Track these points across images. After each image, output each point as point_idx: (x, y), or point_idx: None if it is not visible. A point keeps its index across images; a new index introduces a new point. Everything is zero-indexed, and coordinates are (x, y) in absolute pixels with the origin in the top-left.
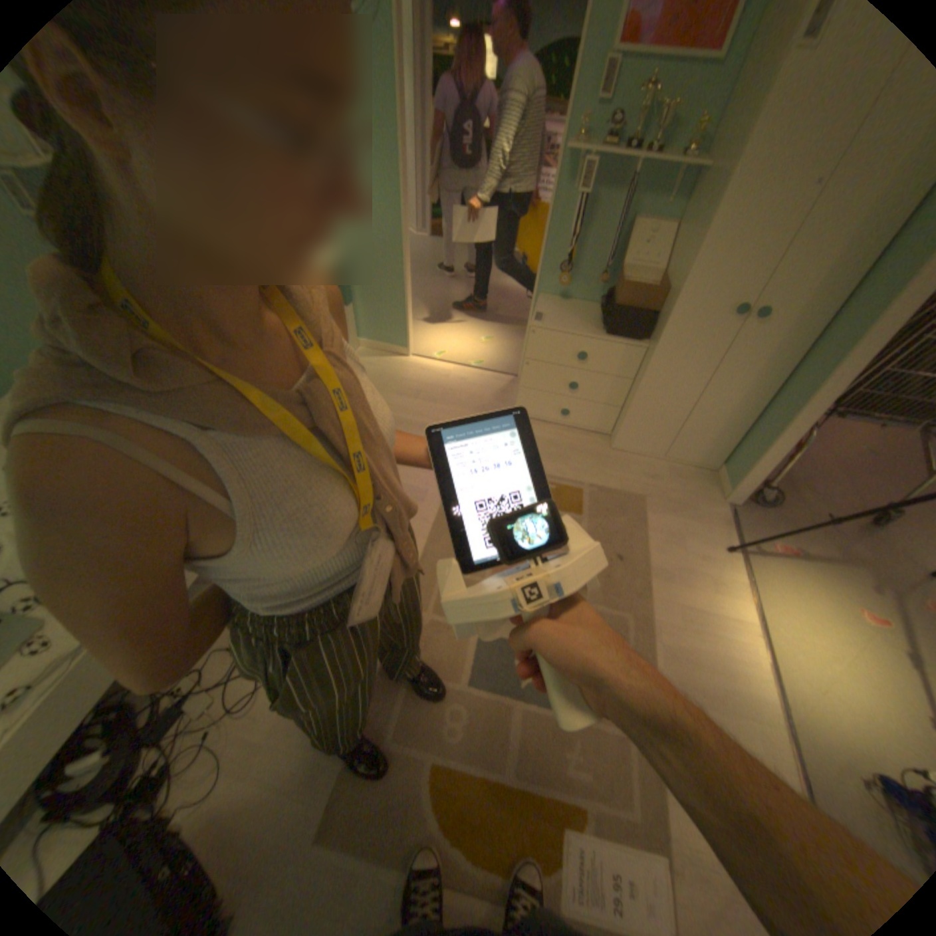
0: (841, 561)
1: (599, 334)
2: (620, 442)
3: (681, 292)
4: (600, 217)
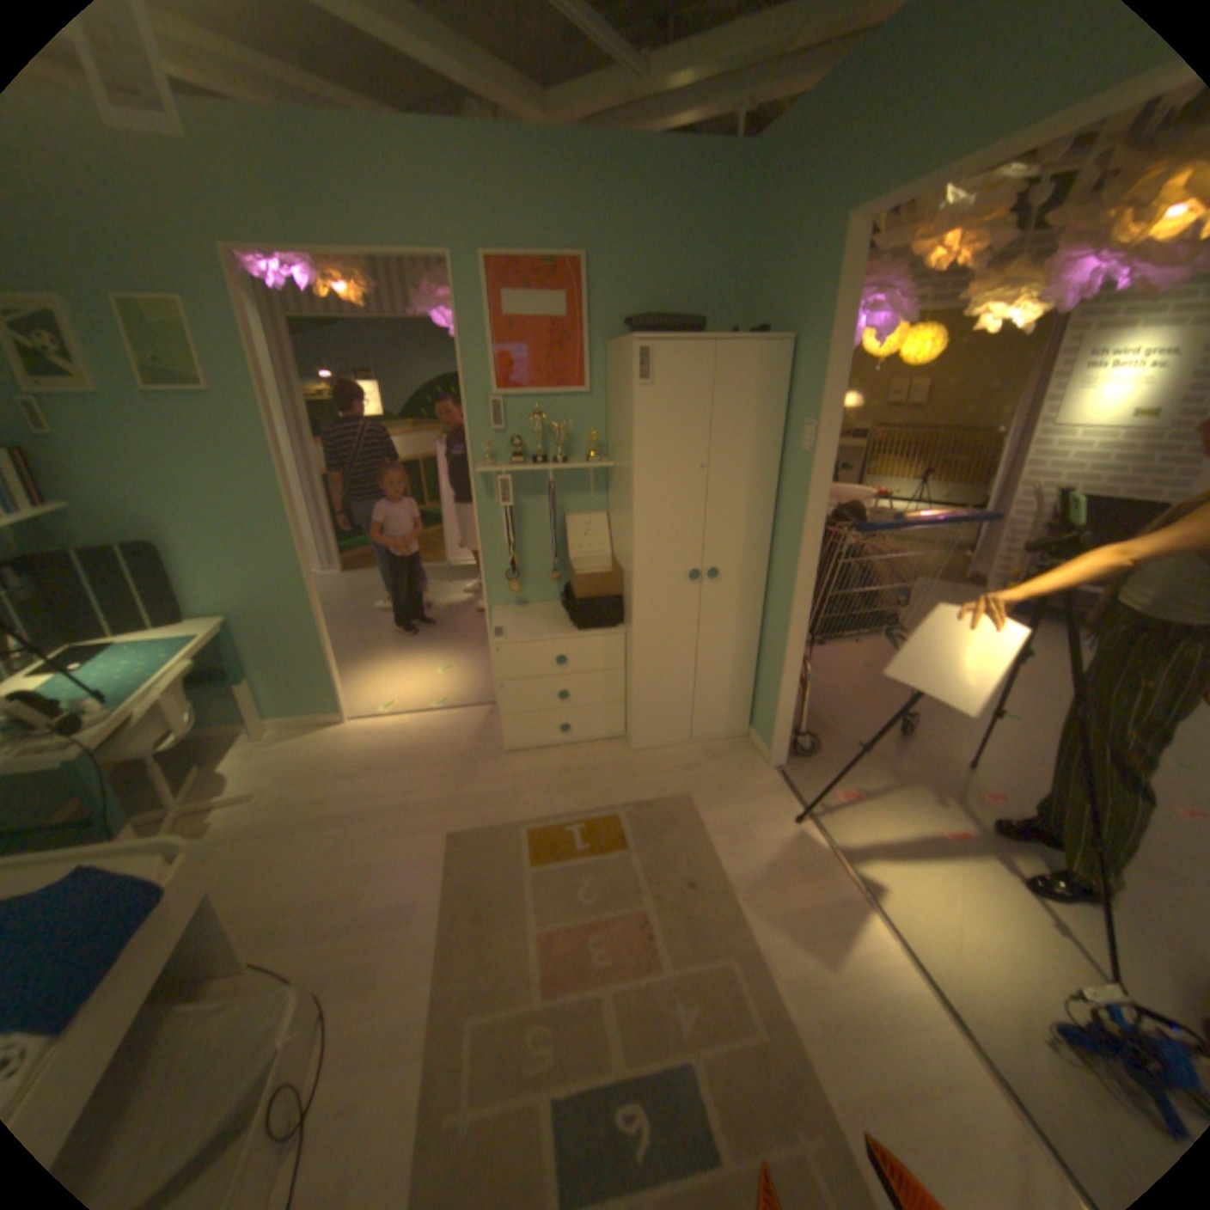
0: (898, 786)
1: (571, 632)
2: (639, 741)
3: (634, 574)
4: (532, 523)
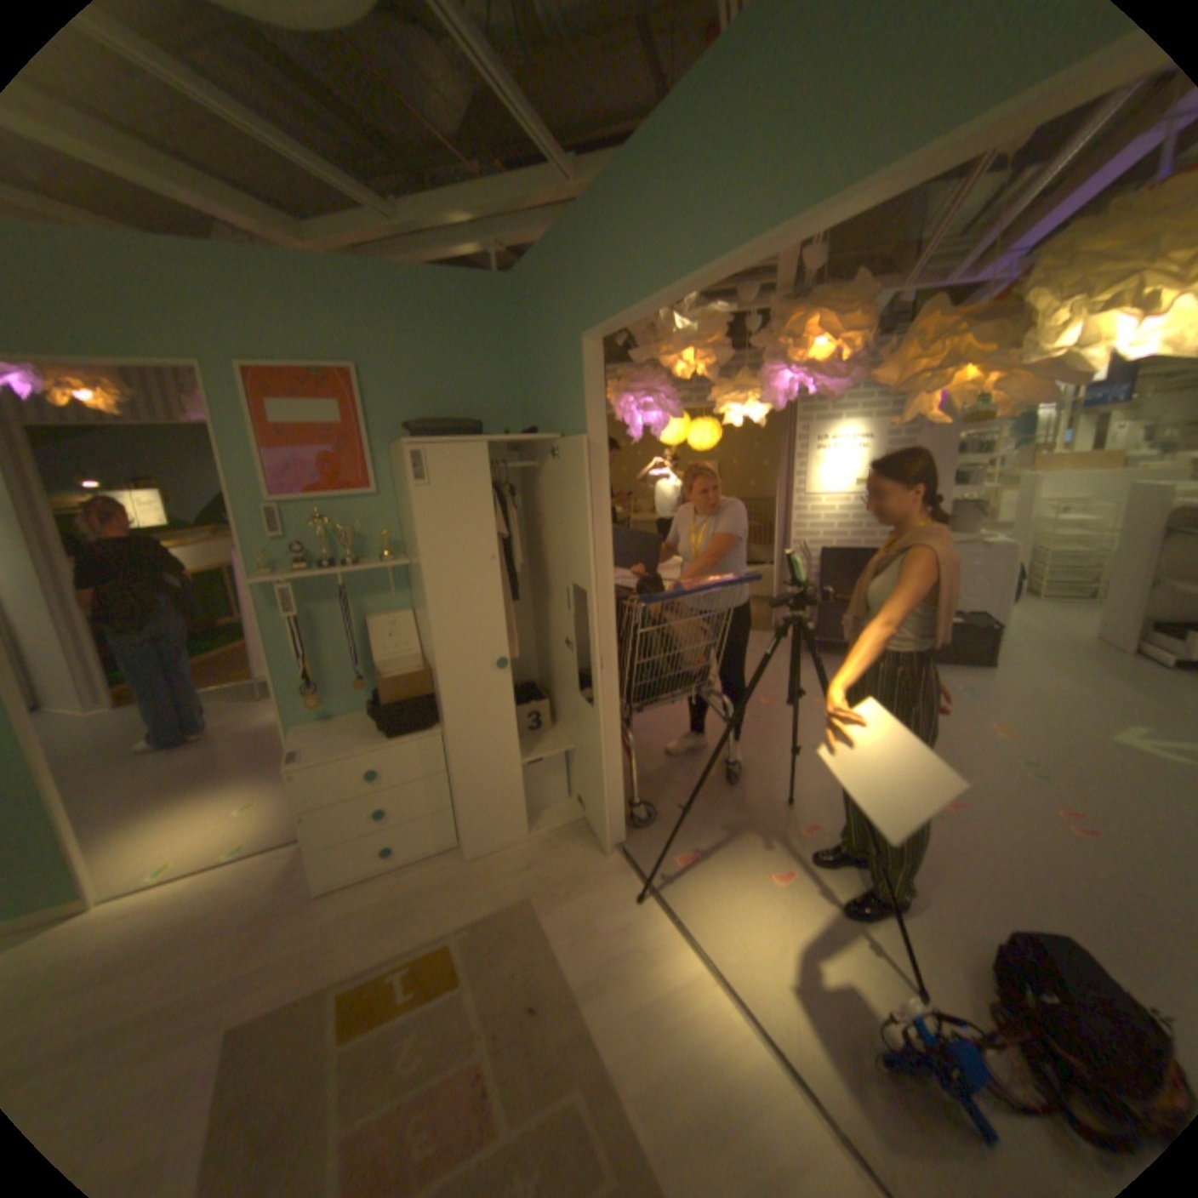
0: (730, 838)
1: (380, 743)
2: (473, 849)
3: (439, 671)
4: (328, 630)
